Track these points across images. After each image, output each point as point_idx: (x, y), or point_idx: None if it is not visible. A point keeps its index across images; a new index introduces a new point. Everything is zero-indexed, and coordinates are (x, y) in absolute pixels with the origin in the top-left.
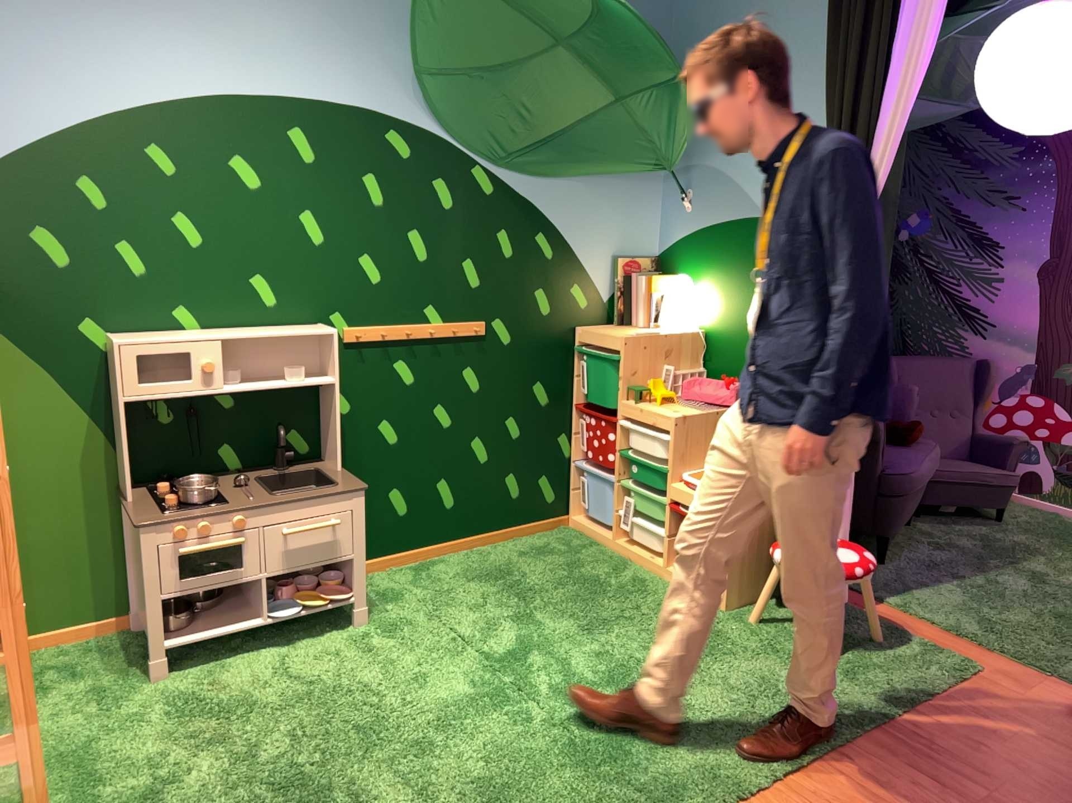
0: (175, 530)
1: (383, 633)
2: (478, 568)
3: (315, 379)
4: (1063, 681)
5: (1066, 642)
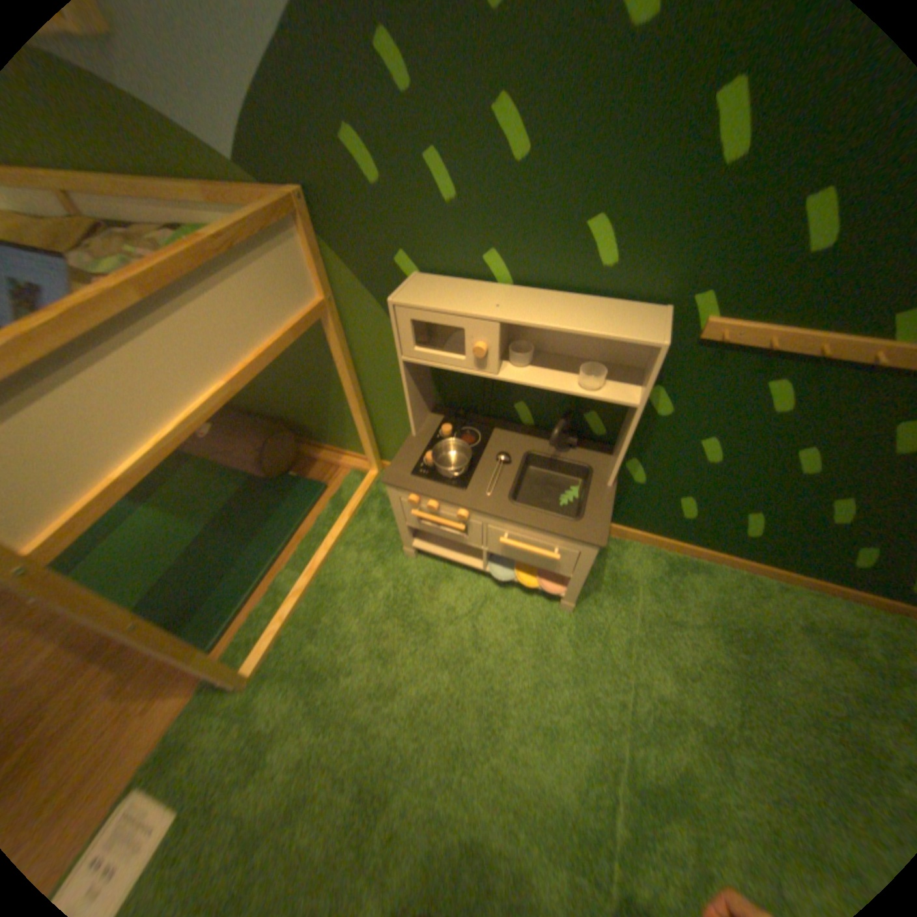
0: (410, 497)
1: (576, 636)
2: (737, 613)
3: (619, 390)
4: None
5: None
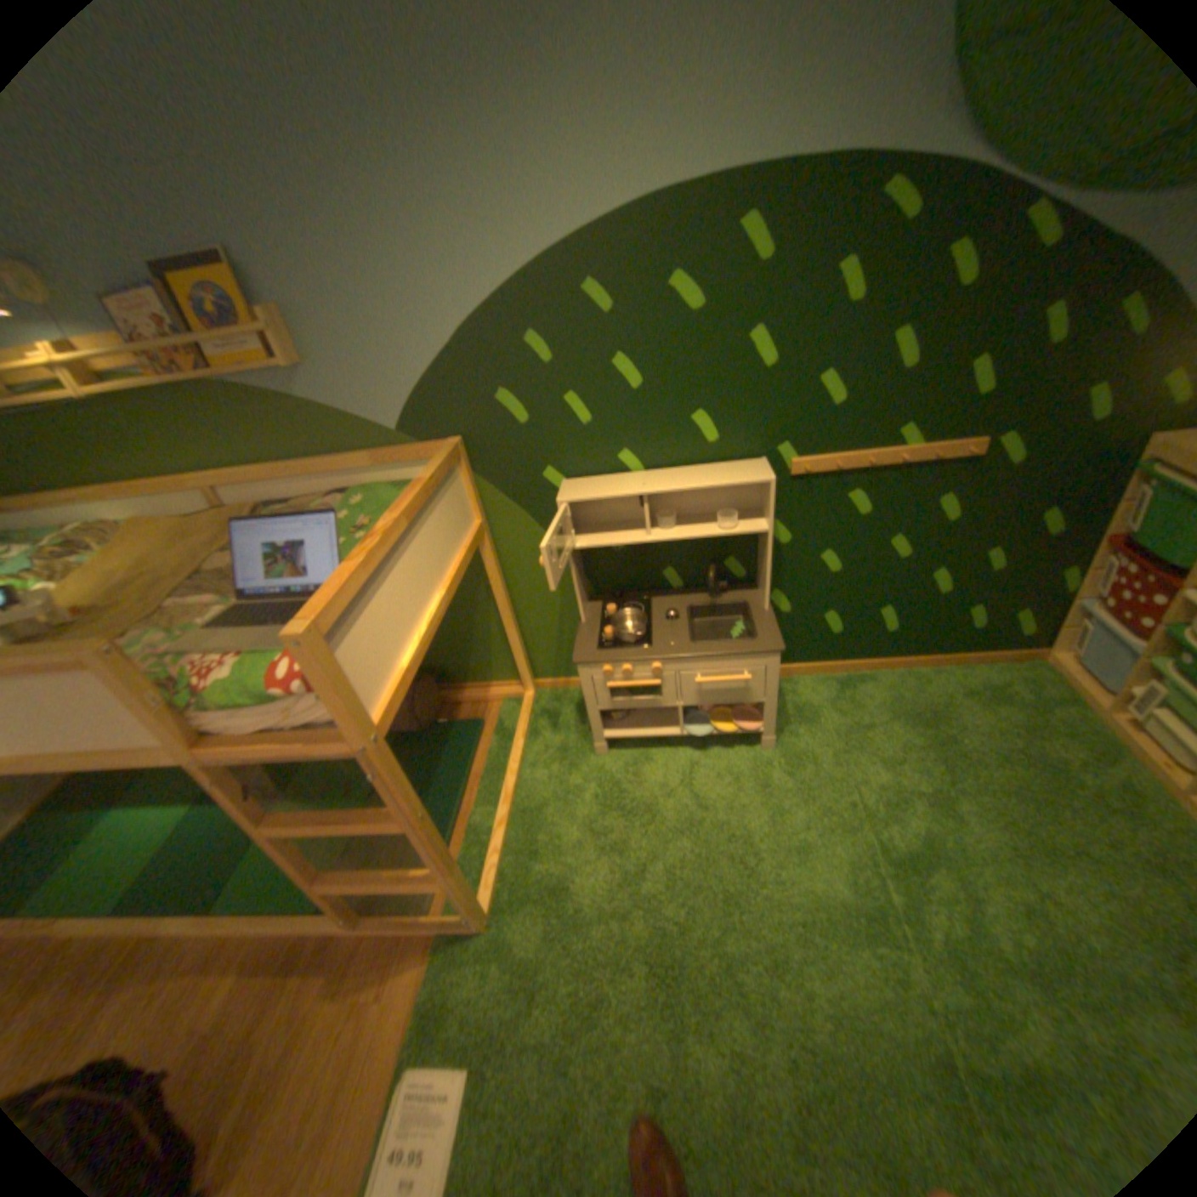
0: (603, 669)
1: (786, 767)
2: (909, 702)
3: (748, 525)
4: None
5: None
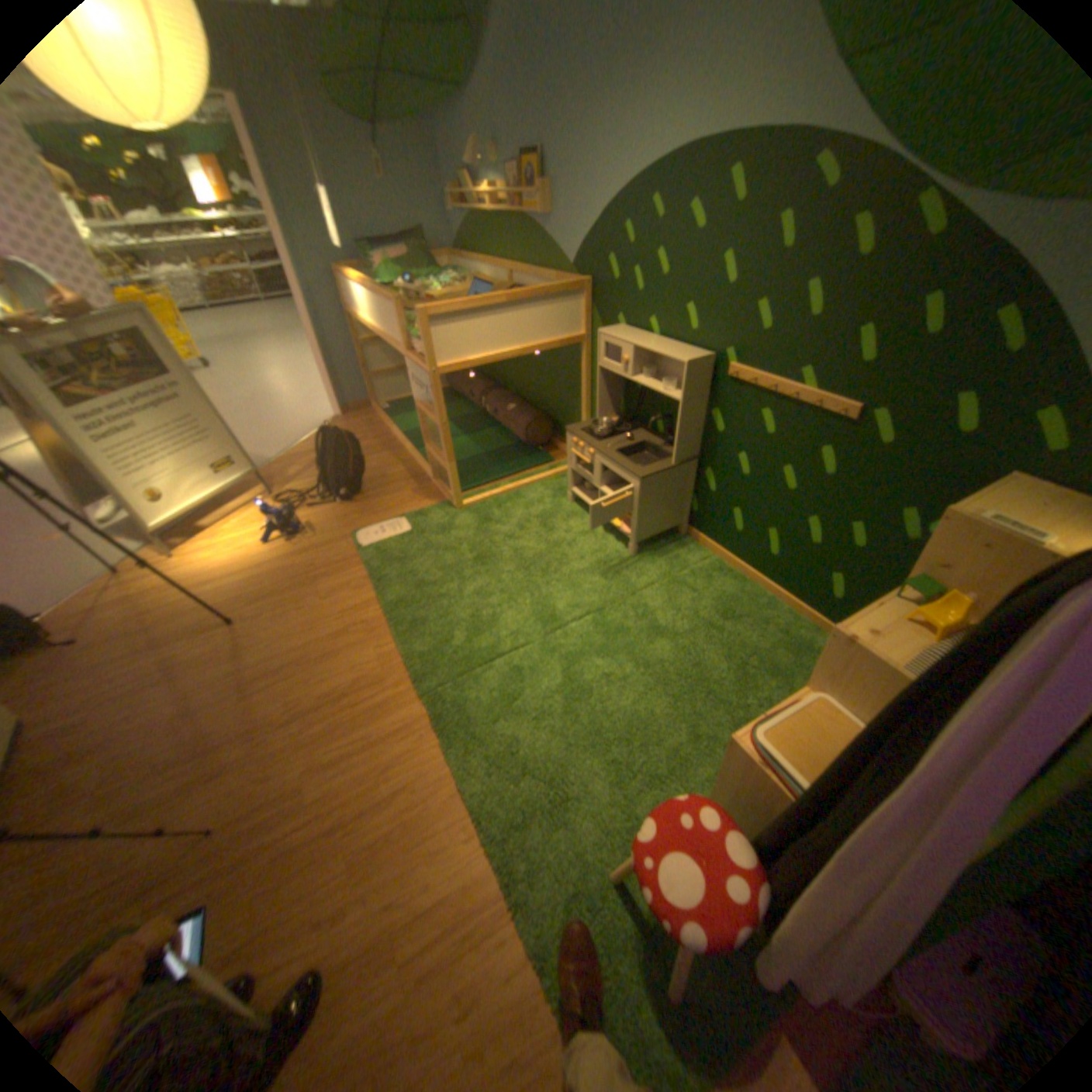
0: (572, 440)
1: (625, 566)
2: (738, 605)
3: (678, 395)
4: None
5: None
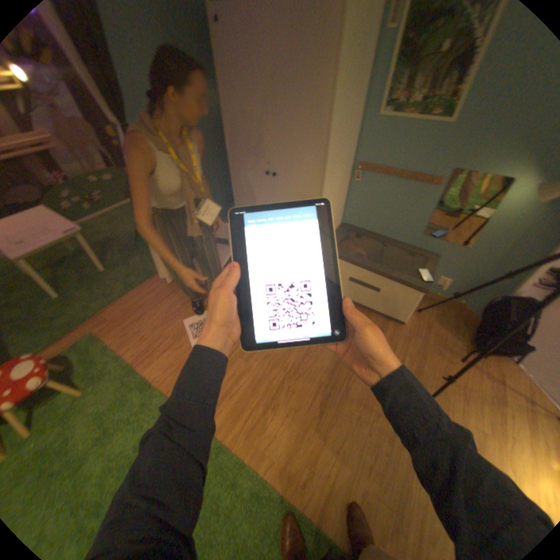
0: None
1: None
2: None
3: None
4: (102, 310)
5: (74, 304)
